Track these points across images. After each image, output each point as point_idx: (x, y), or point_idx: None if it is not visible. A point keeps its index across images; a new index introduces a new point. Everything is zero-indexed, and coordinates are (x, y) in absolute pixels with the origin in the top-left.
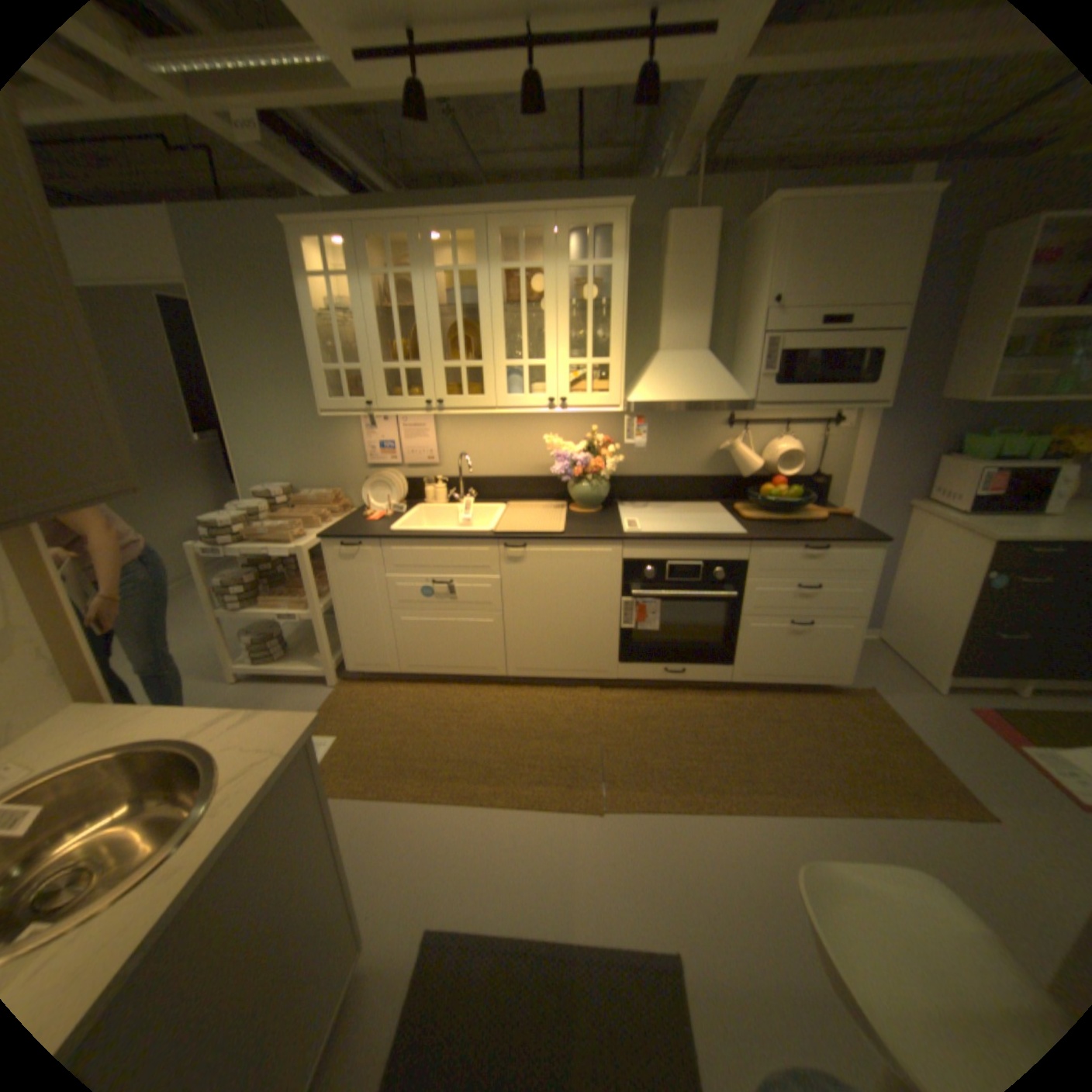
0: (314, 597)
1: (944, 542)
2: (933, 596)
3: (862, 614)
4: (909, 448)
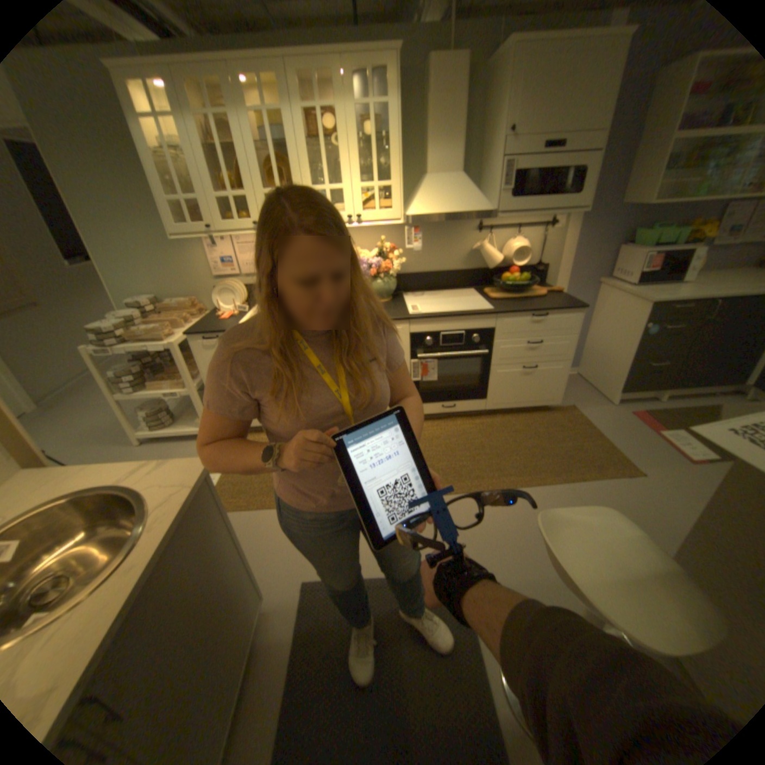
0: (188, 379)
1: (620, 305)
2: (612, 342)
3: (568, 357)
4: (600, 240)
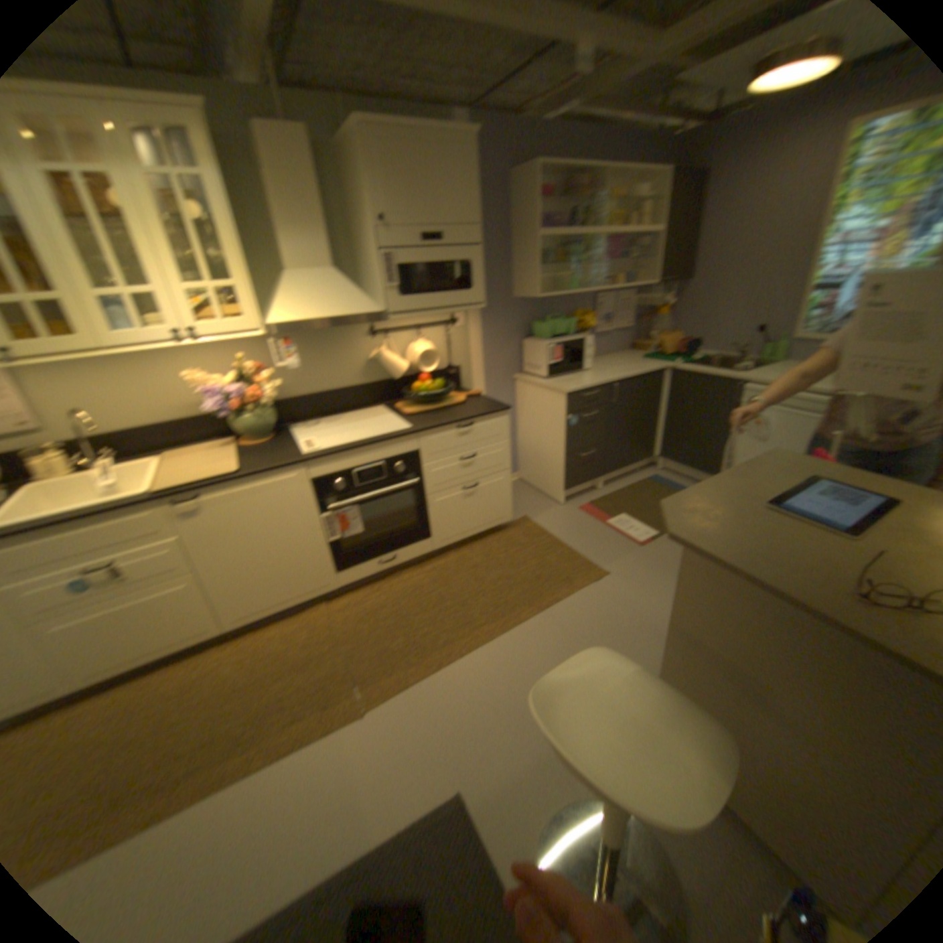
0: None
1: (536, 402)
2: (539, 440)
3: (503, 467)
4: (500, 338)
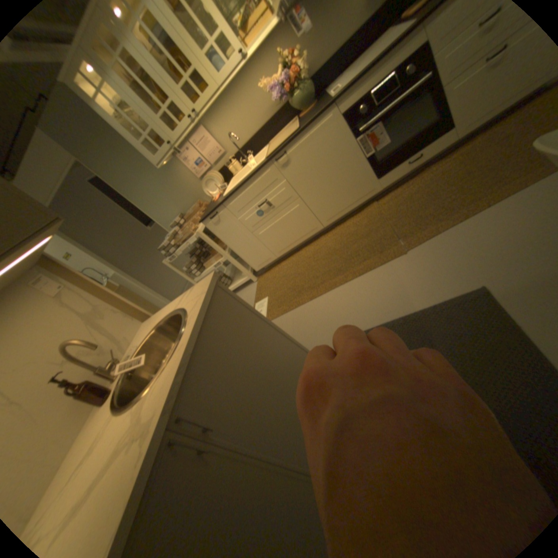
0: (222, 251)
1: None
2: None
3: None
4: None
